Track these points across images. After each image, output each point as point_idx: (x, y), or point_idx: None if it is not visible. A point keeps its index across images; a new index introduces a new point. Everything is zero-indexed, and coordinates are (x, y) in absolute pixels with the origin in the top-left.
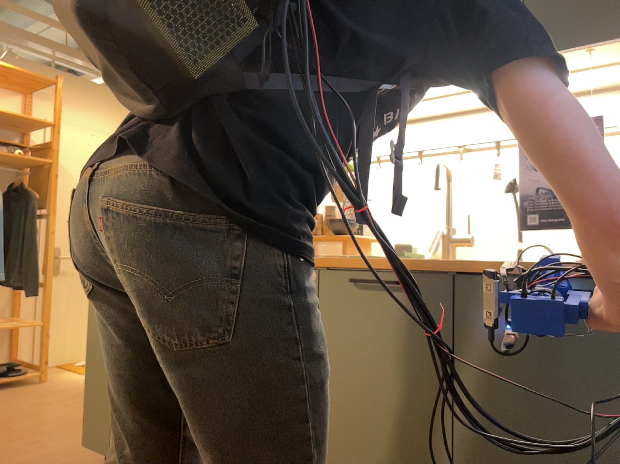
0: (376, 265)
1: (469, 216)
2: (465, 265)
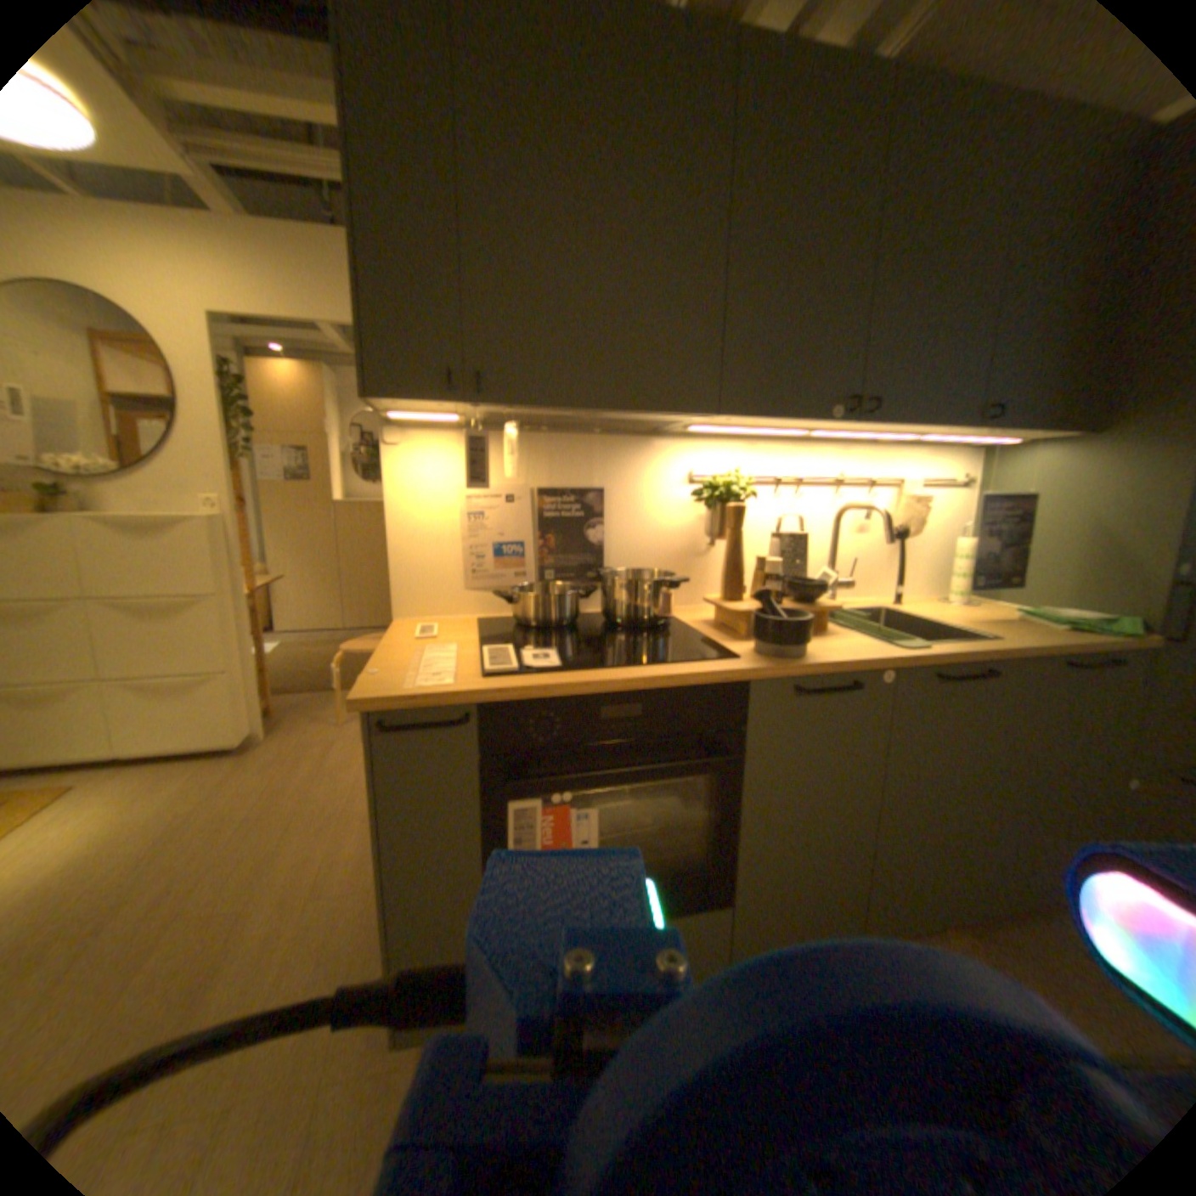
0: (956, 654)
1: (856, 558)
2: (1044, 649)
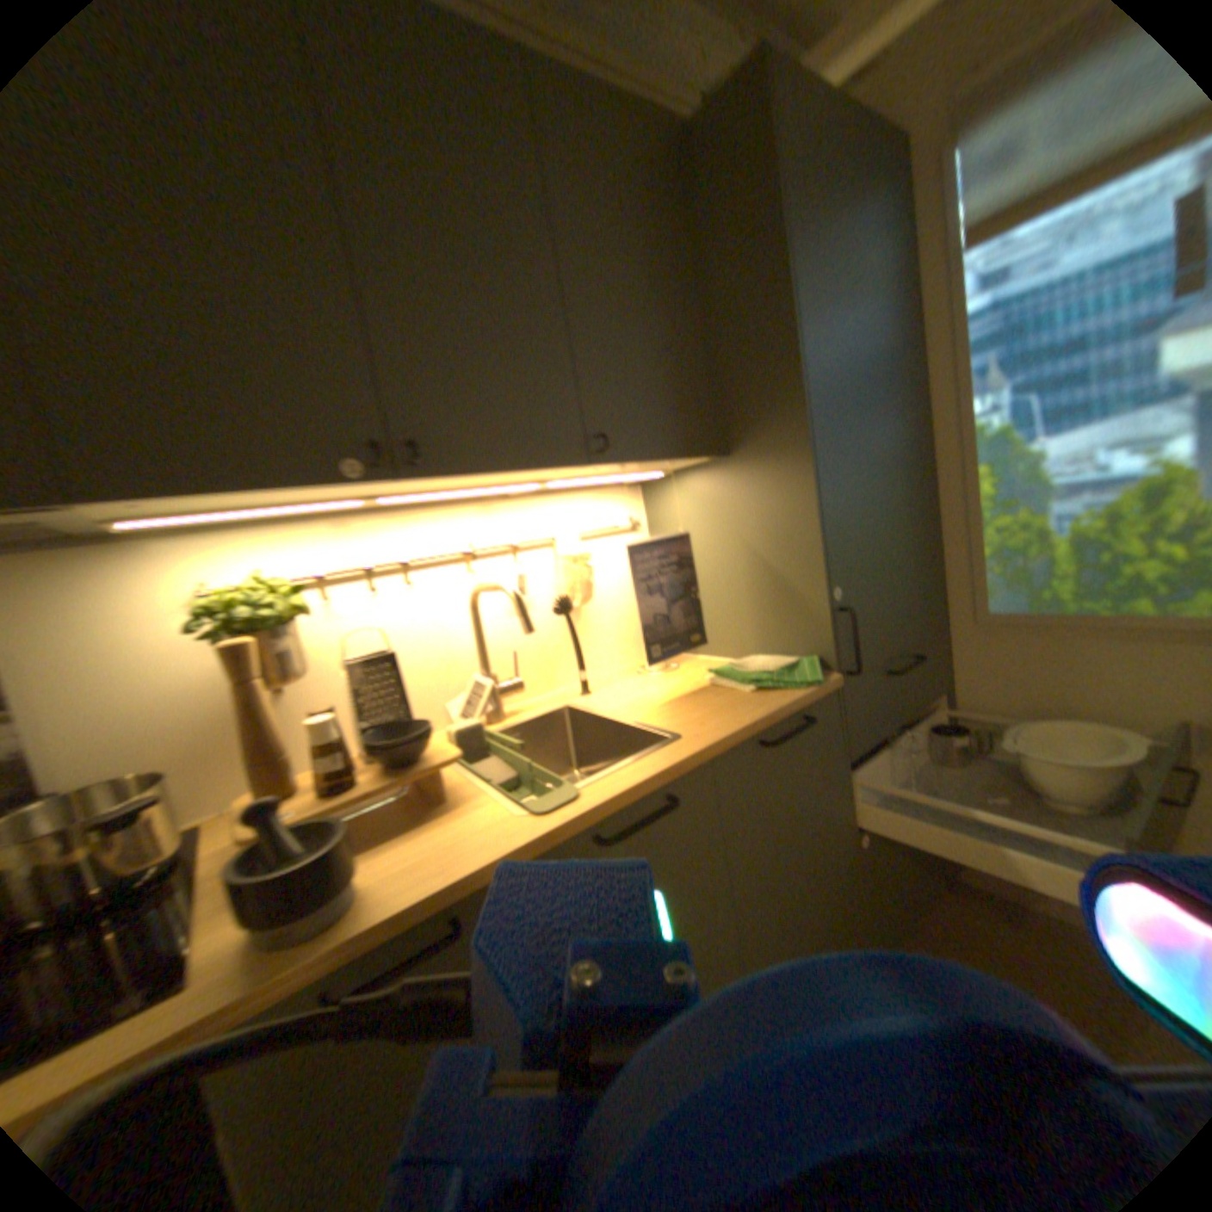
0: (614, 795)
1: (515, 653)
2: (724, 743)
